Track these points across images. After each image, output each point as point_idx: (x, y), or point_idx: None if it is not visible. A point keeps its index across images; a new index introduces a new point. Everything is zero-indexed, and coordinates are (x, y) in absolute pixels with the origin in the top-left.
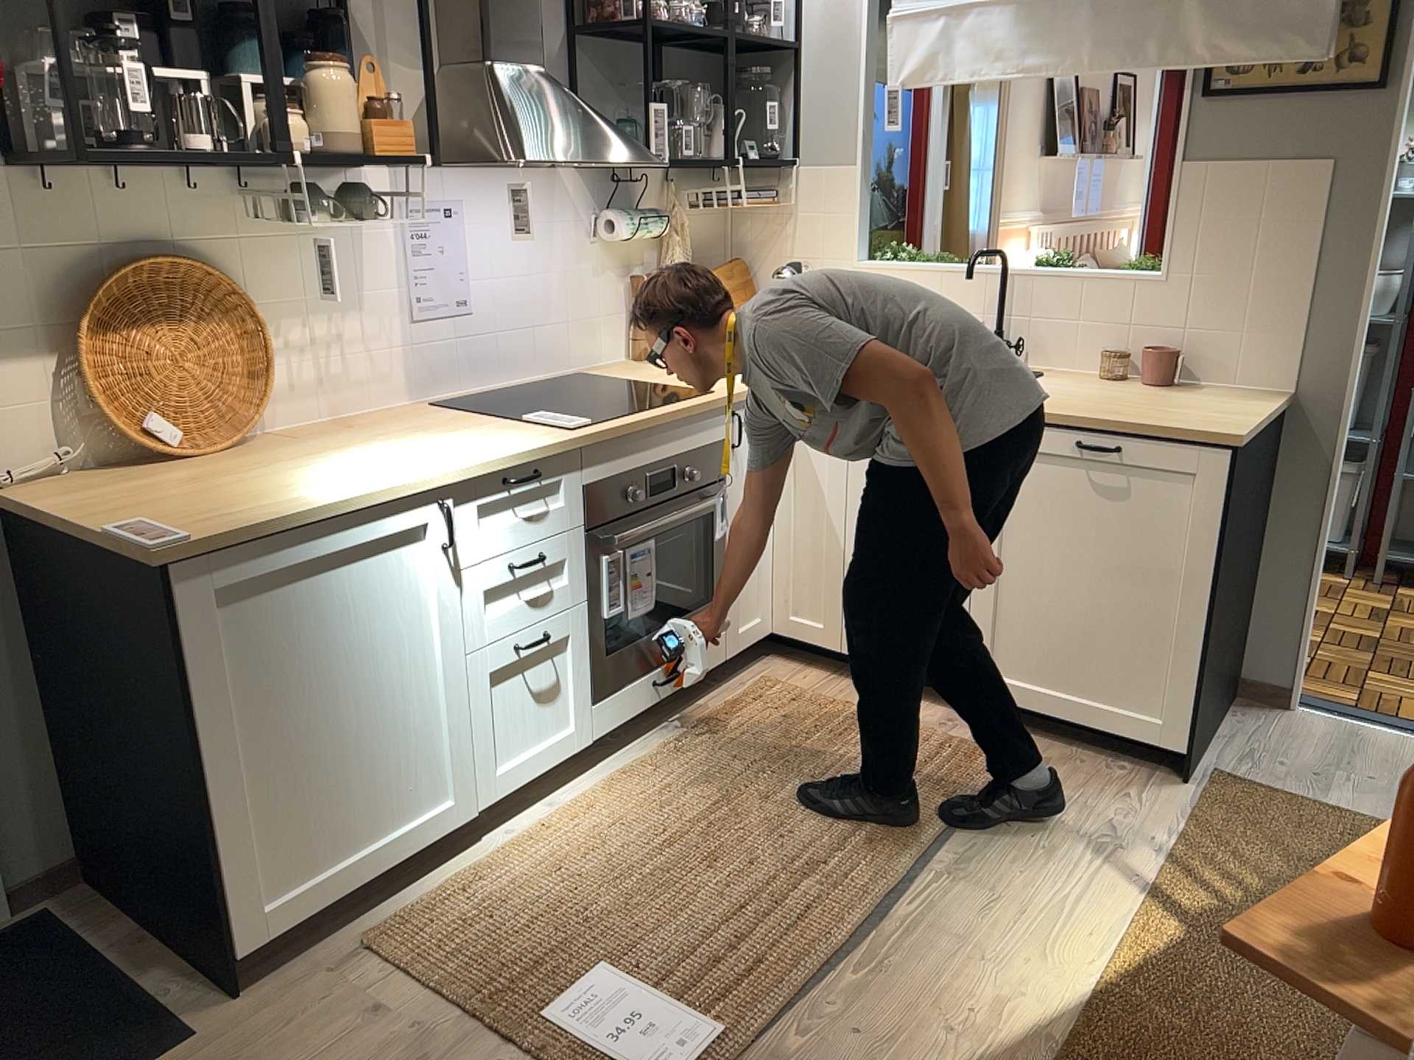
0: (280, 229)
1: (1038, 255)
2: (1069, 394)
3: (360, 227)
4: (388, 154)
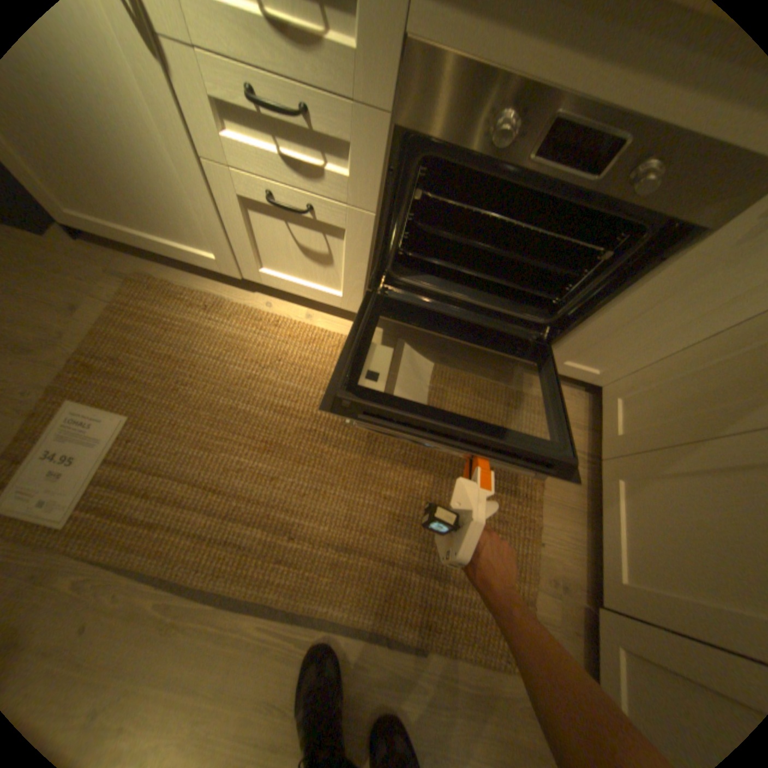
0: None
1: None
2: None
3: None
4: None
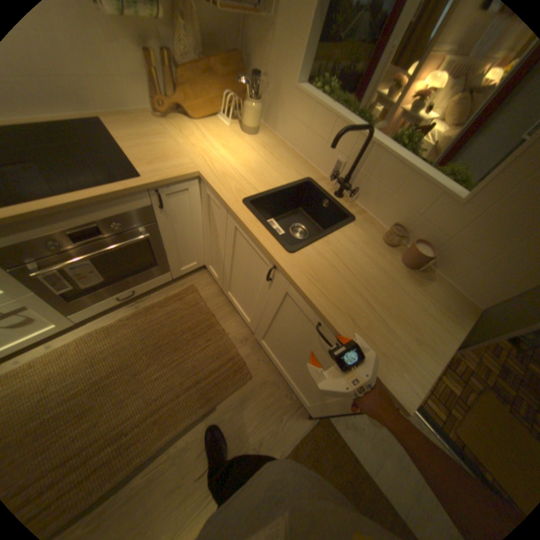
0: None
1: (401, 130)
2: (347, 263)
3: None
4: None
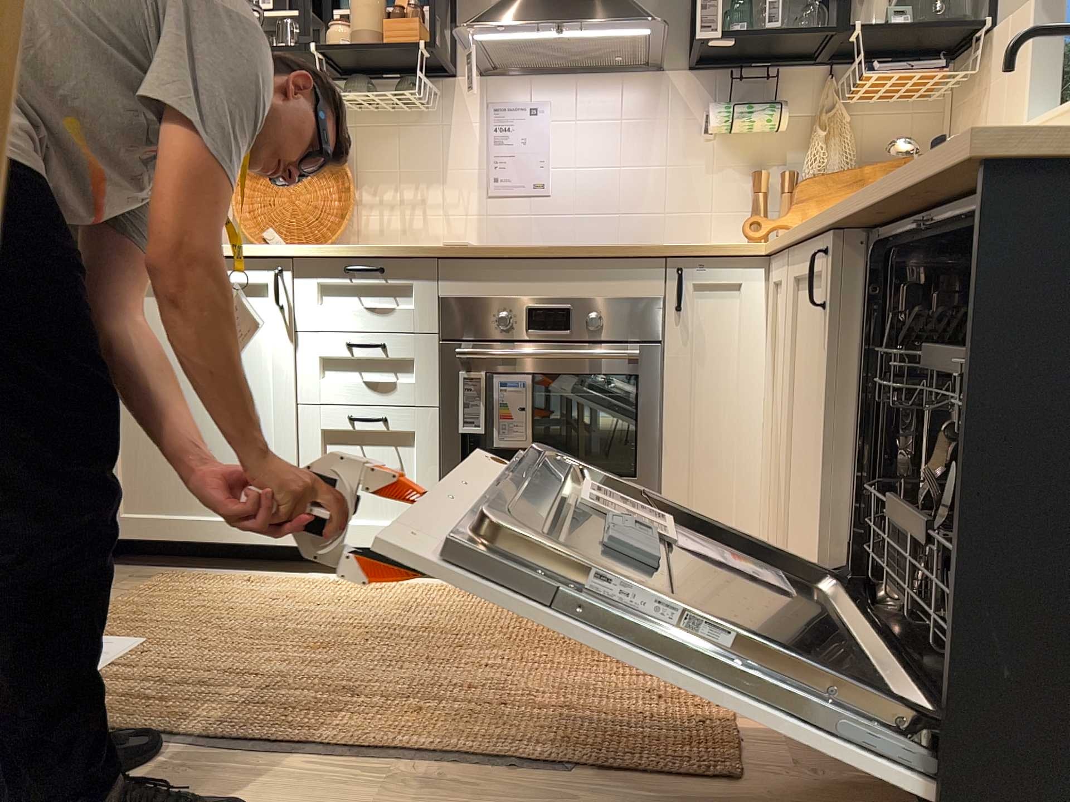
0: (384, 121)
1: None
2: None
3: (447, 120)
4: (390, 43)
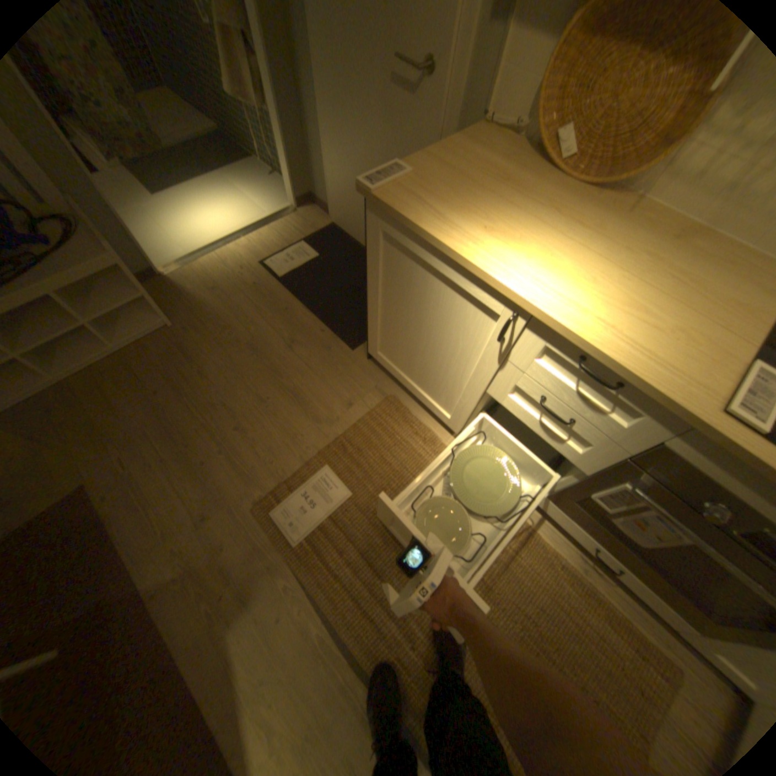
0: None
1: None
2: None
3: None
4: None
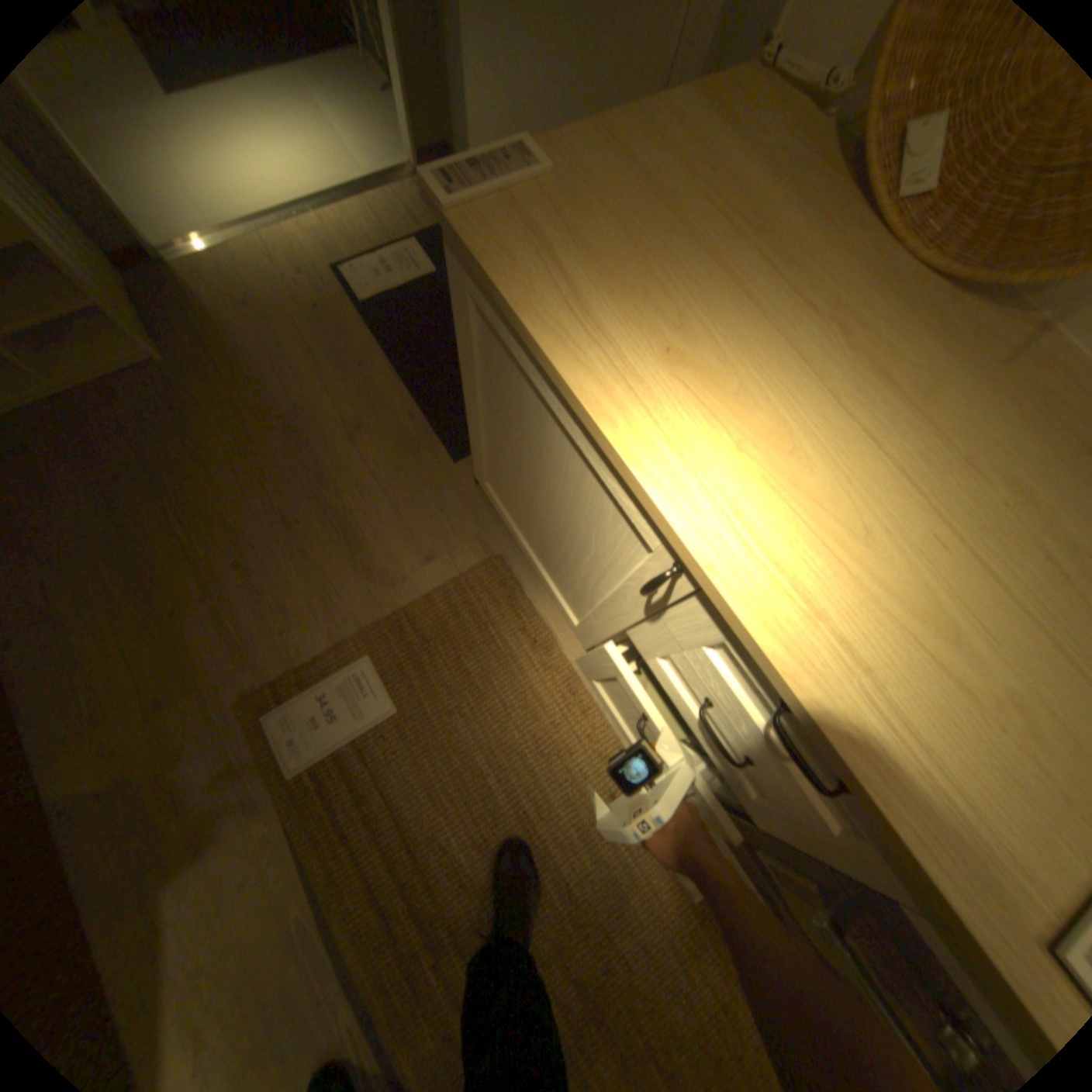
0: None
1: None
2: None
3: None
4: None
